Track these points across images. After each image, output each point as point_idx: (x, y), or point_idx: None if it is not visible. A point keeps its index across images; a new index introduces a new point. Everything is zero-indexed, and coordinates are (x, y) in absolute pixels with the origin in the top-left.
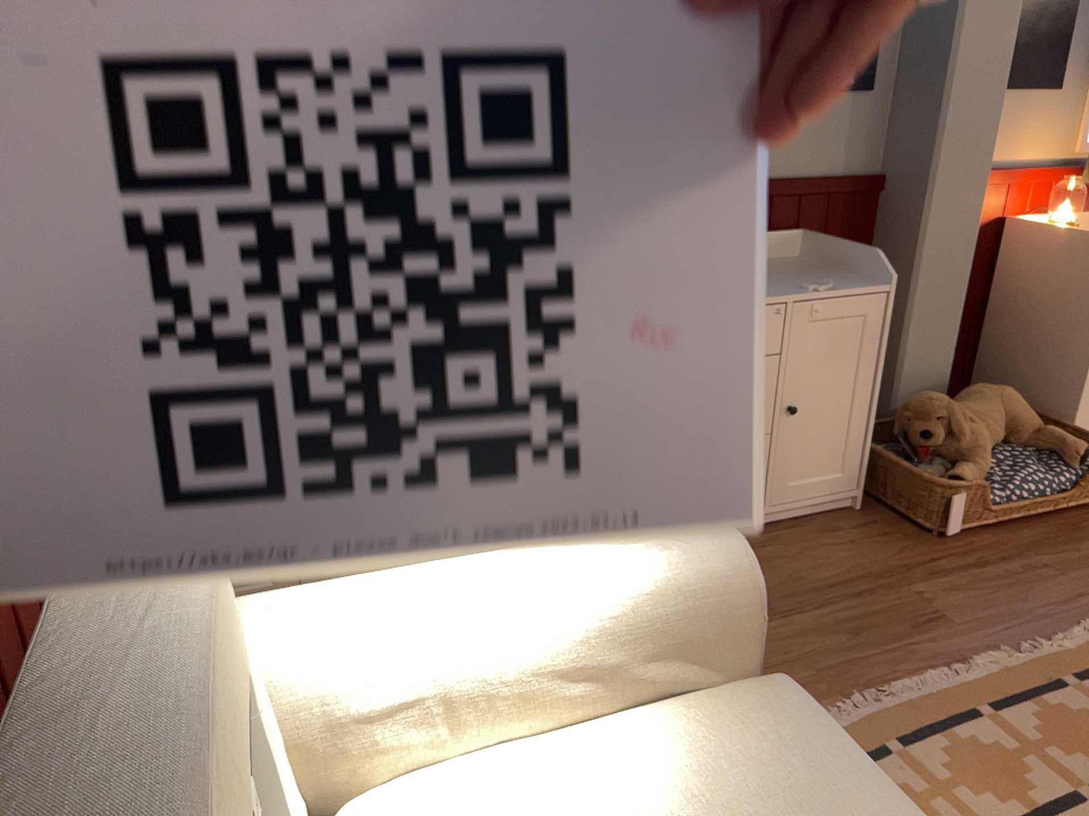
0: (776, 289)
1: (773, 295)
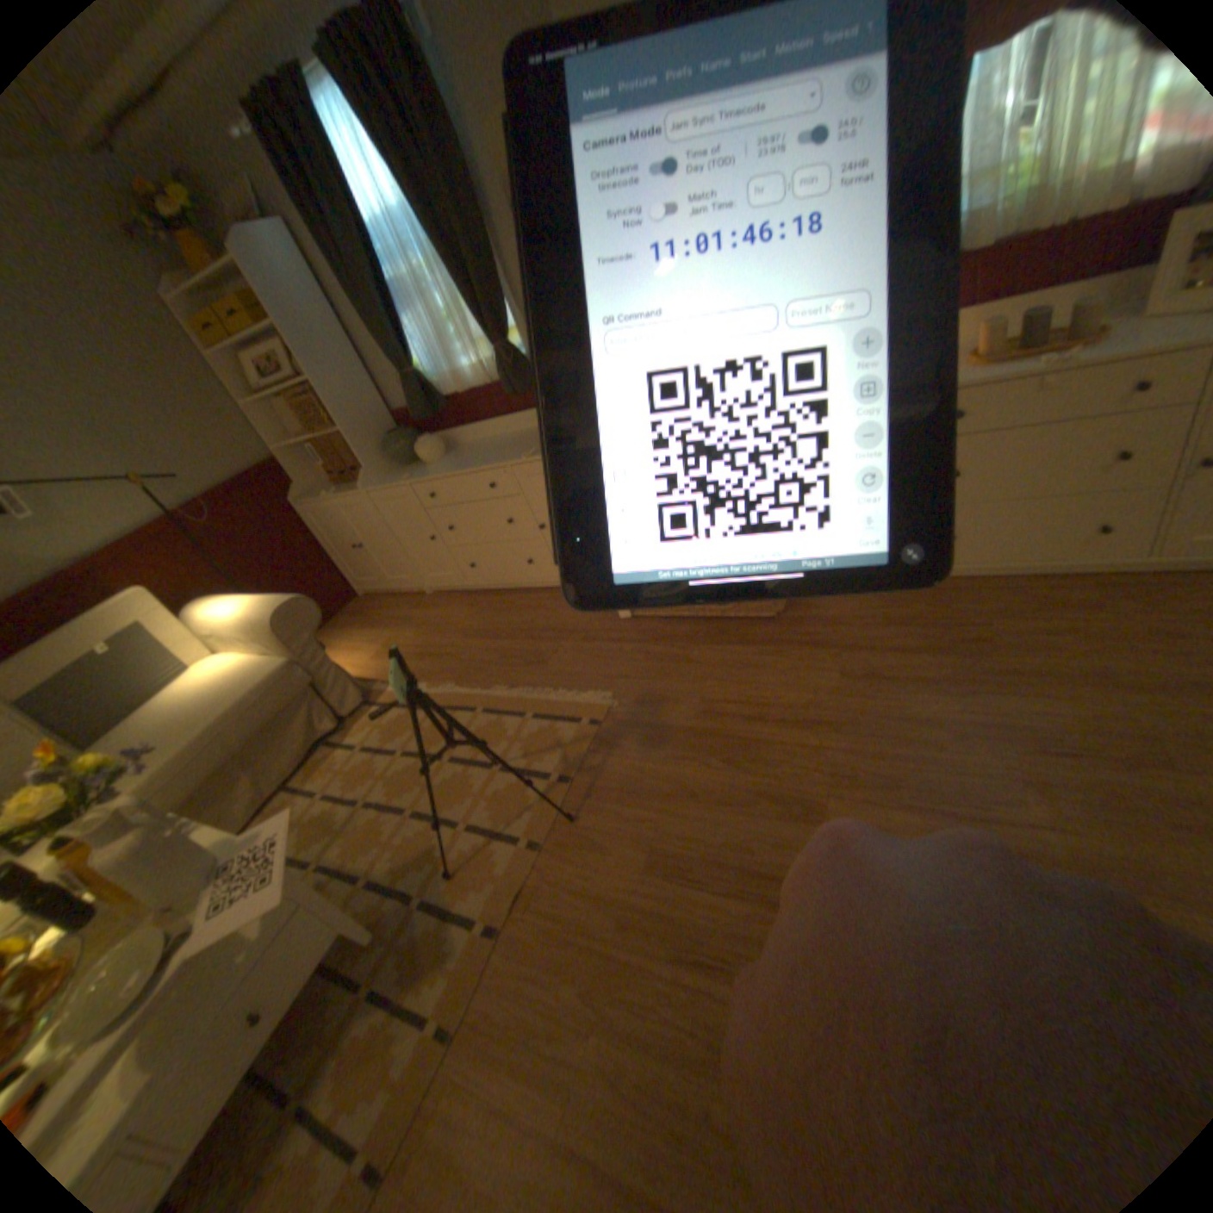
0: (515, 451)
1: (502, 459)
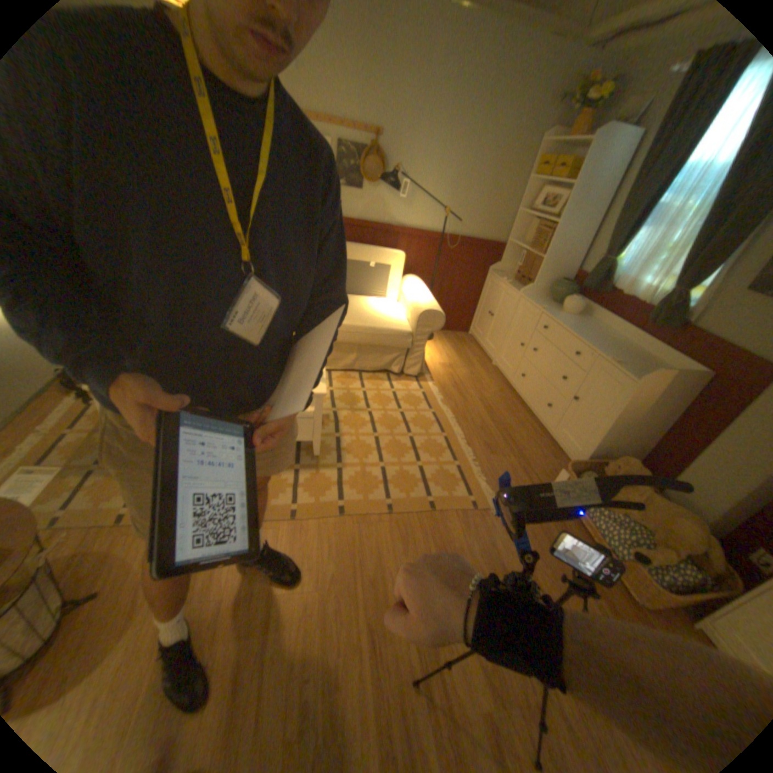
0: (610, 353)
1: (598, 349)
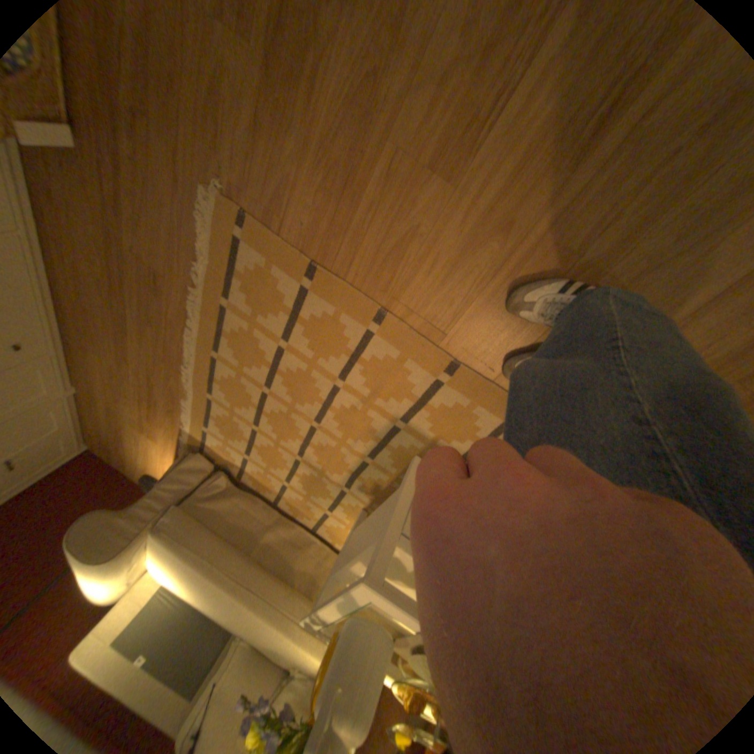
0: None
1: None
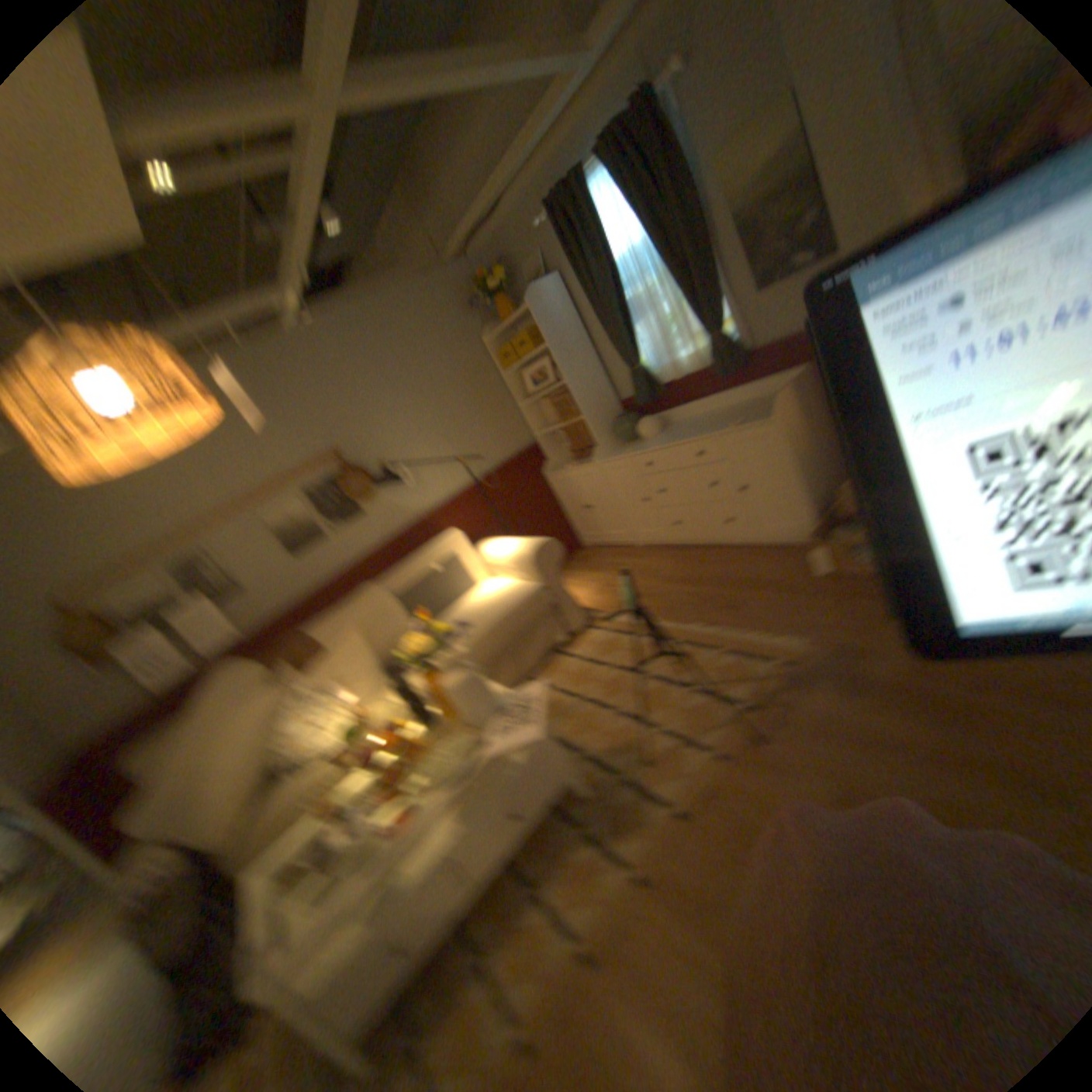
0: (721, 424)
1: (709, 431)
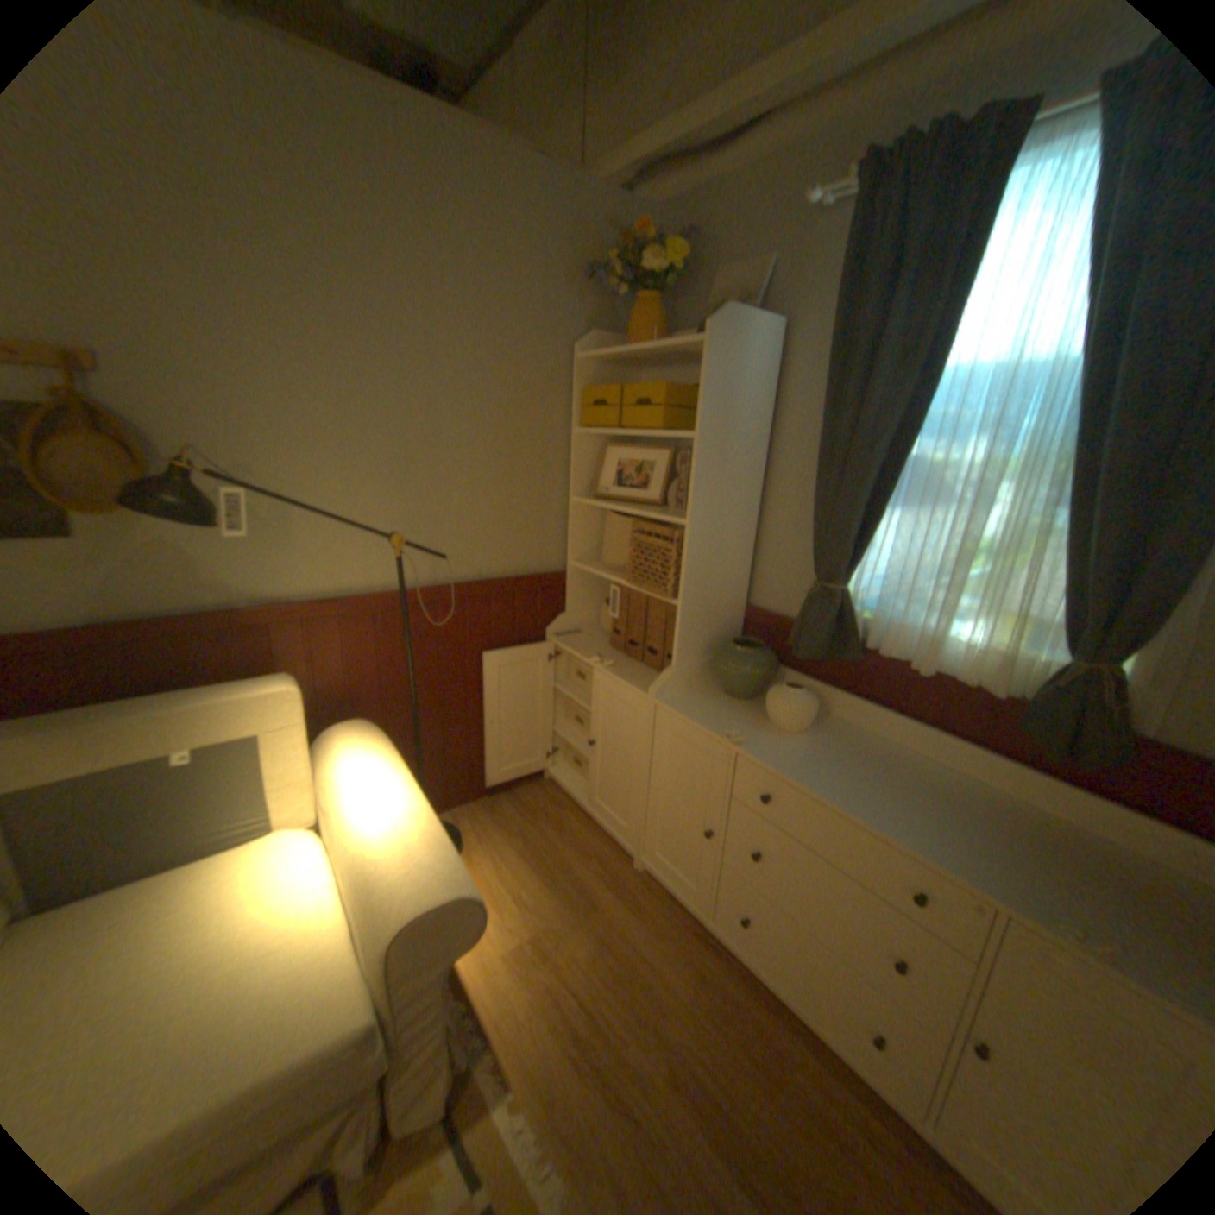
0: (1026, 890)
1: (990, 887)
